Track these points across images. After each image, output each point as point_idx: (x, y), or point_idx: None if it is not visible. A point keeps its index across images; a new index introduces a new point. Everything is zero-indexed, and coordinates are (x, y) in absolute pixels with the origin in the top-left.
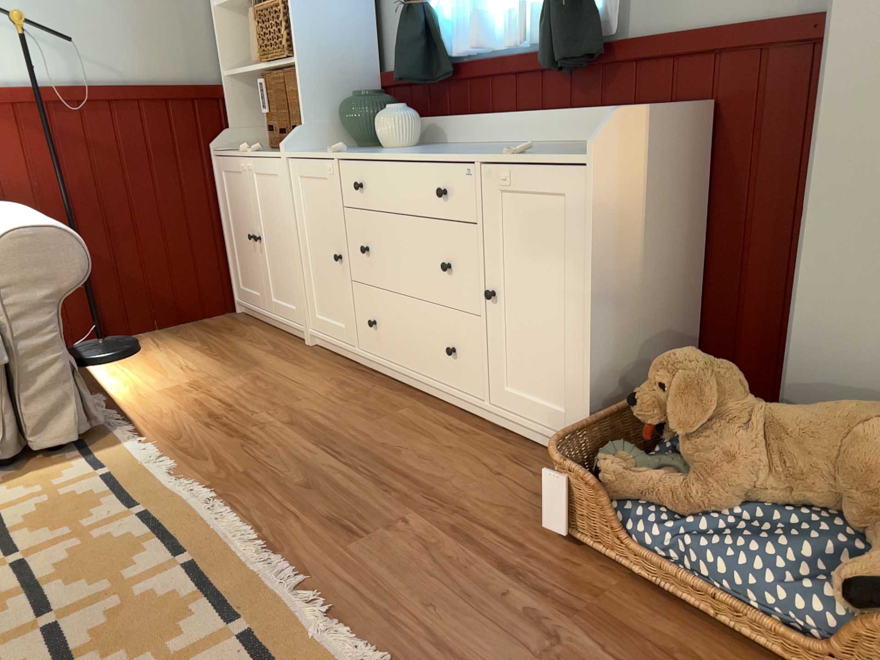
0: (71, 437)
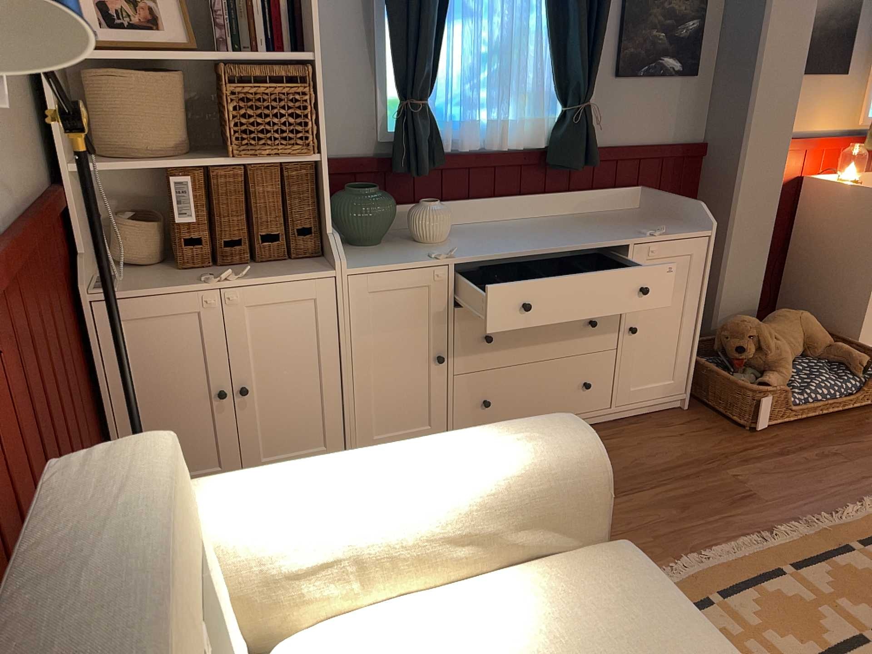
0: None
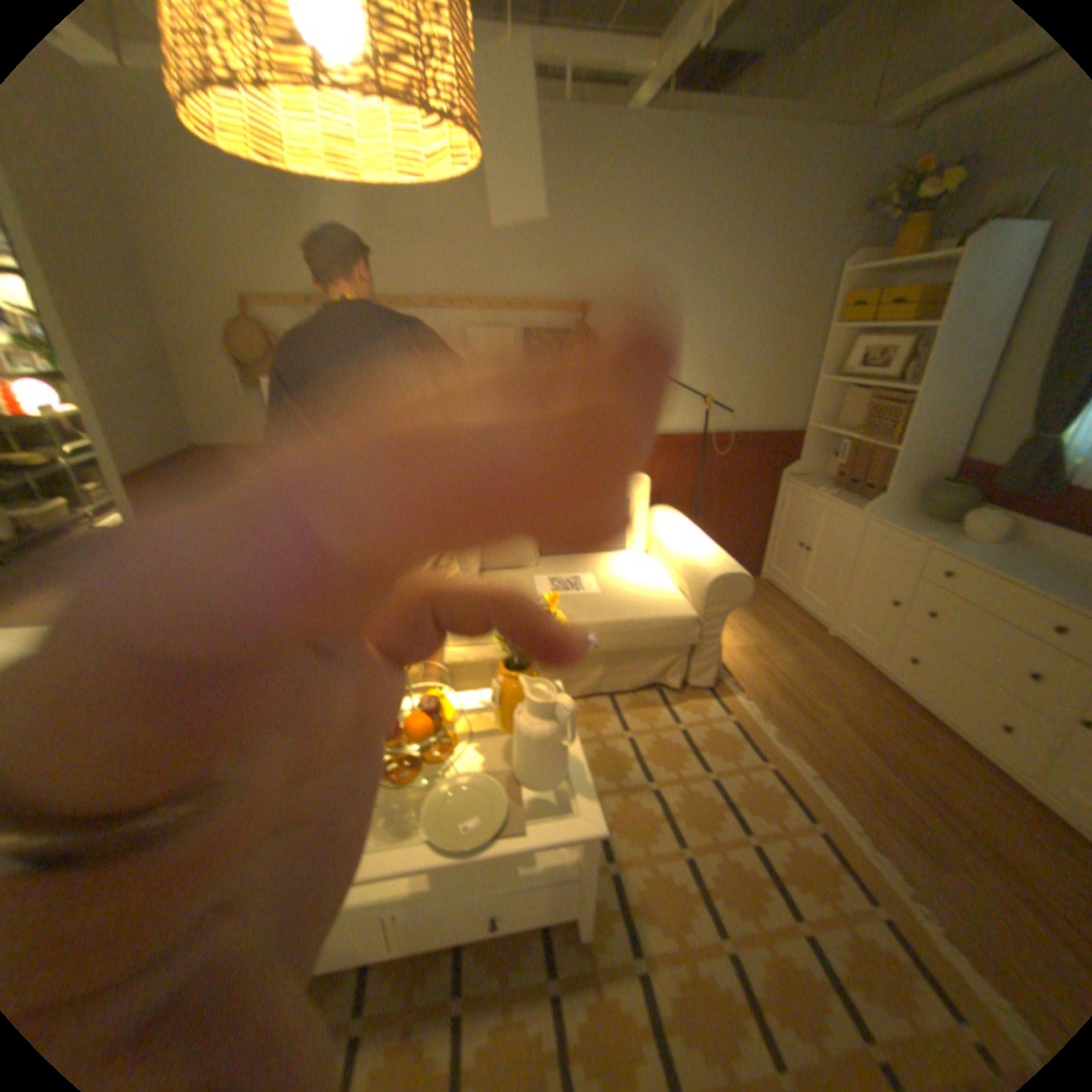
0: (708, 684)
